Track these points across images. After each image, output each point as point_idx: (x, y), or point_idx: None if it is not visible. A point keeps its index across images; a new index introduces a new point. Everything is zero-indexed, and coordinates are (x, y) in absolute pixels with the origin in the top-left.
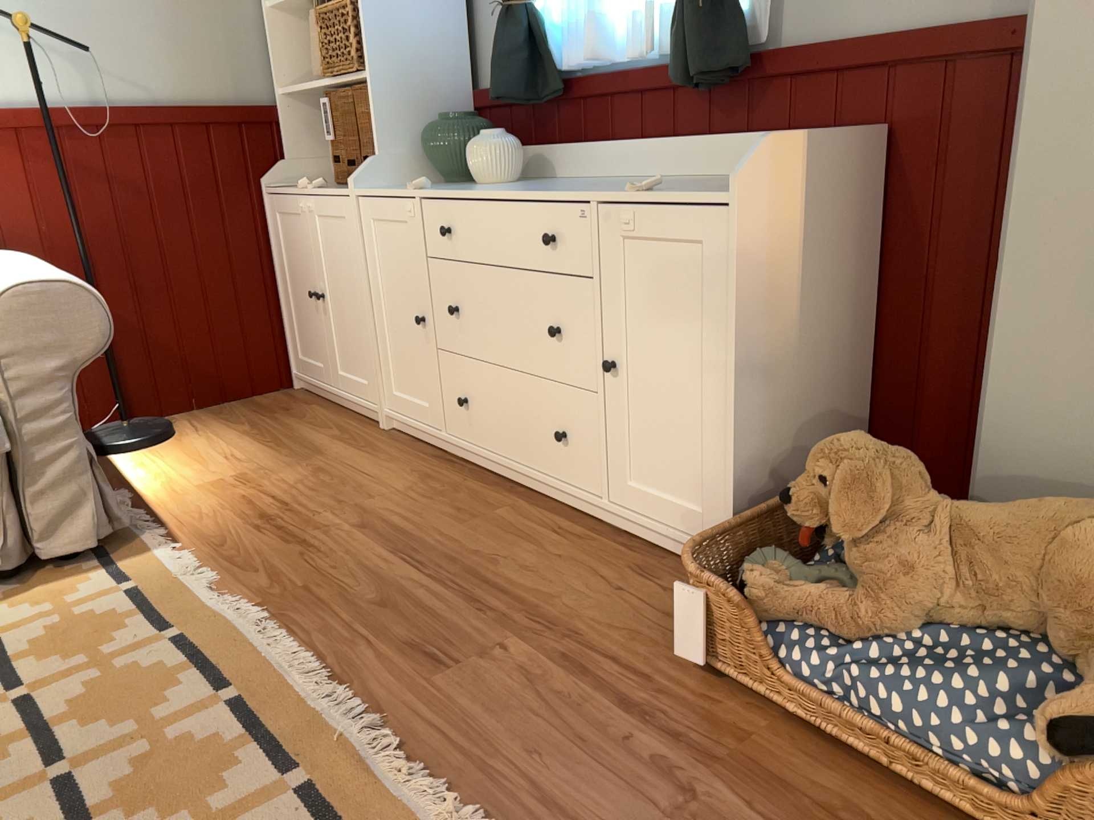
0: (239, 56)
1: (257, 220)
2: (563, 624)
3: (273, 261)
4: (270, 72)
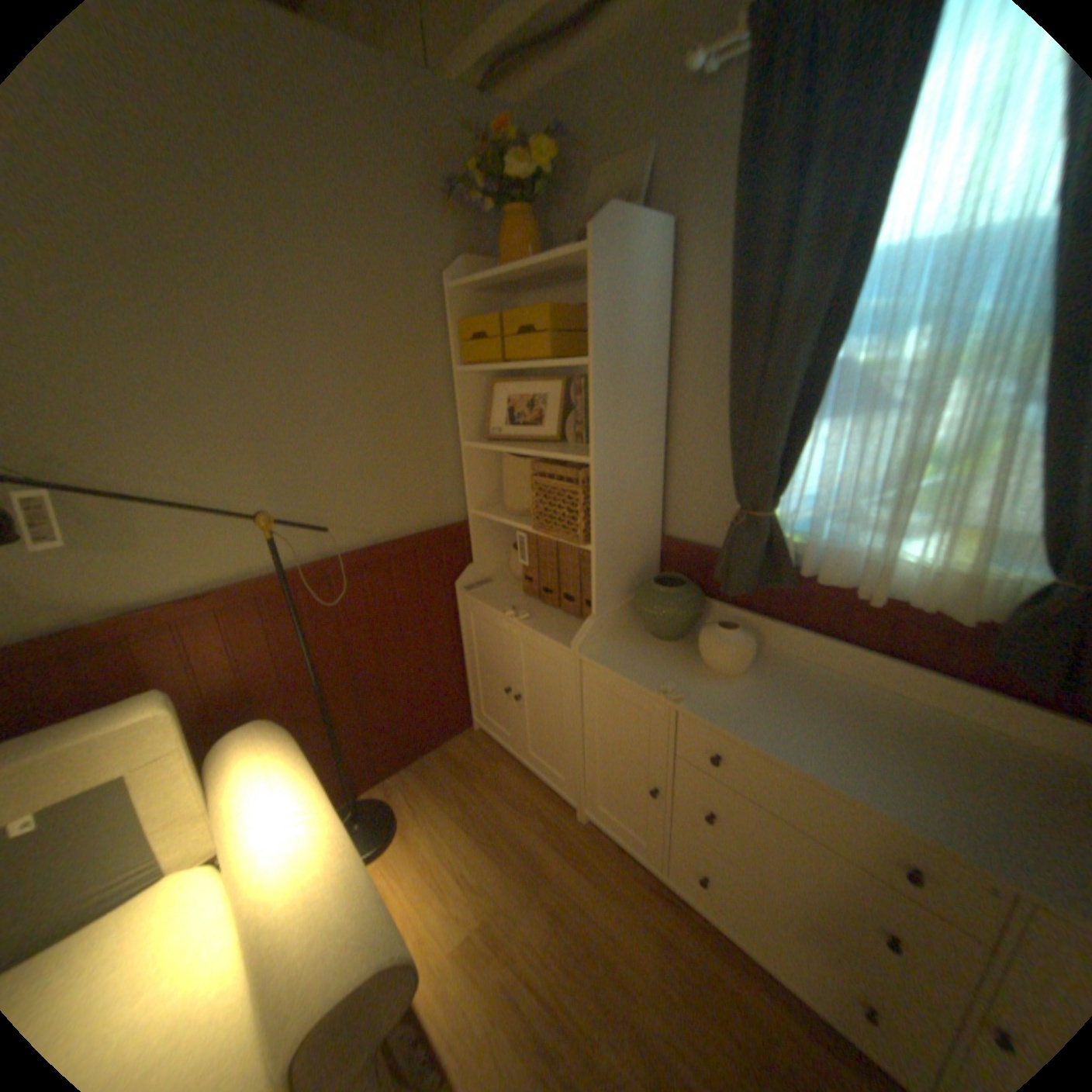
0: (441, 483)
1: (450, 610)
2: None
3: (462, 639)
4: (463, 490)
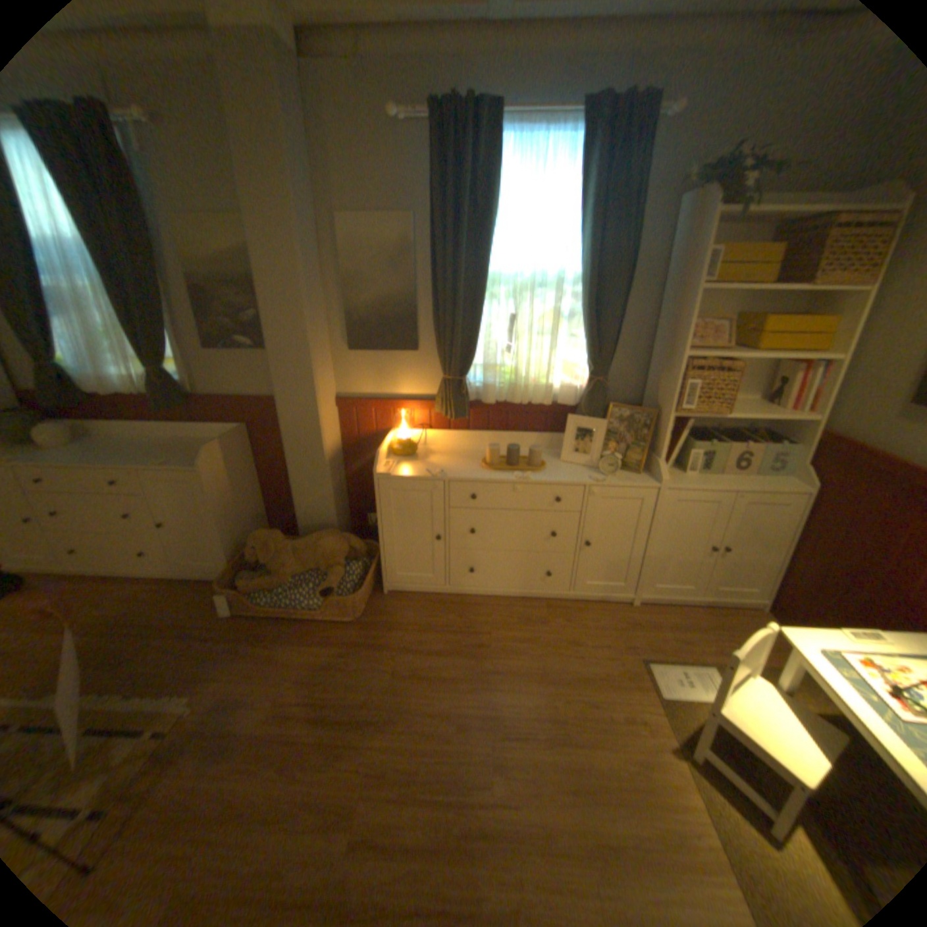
0: None
1: None
2: (170, 627)
3: None
4: None
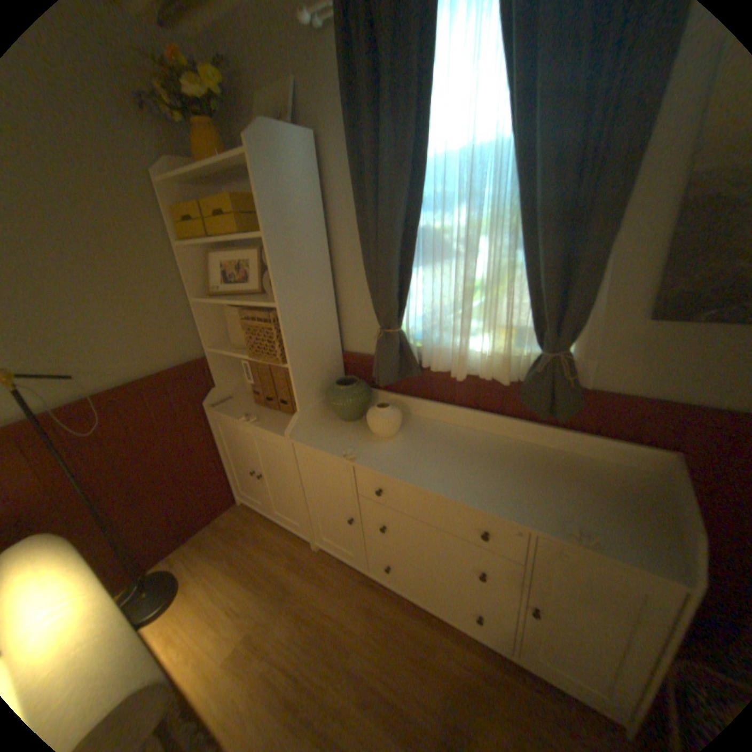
0: (177, 331)
1: (202, 424)
2: None
3: (215, 443)
4: (197, 335)
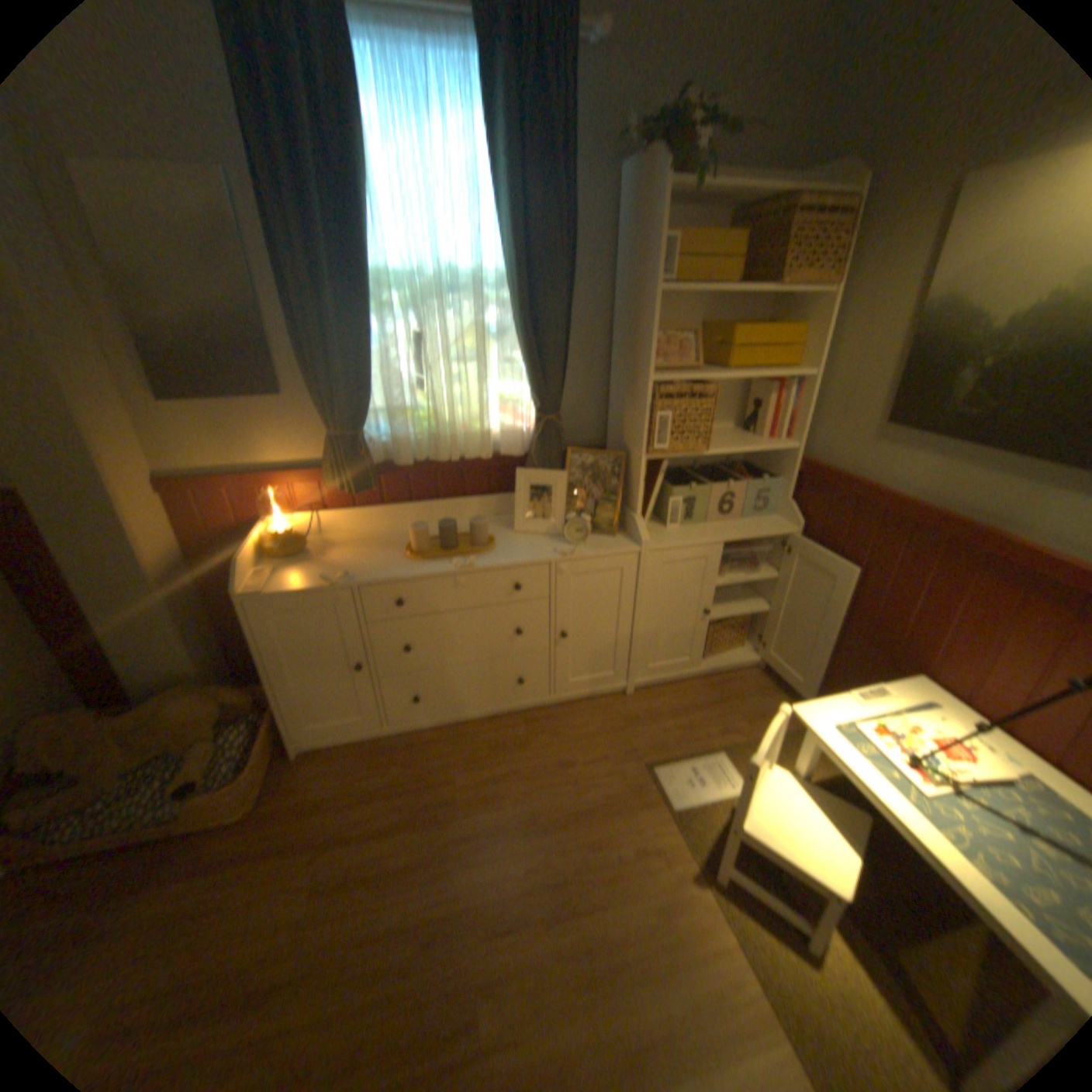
0: None
1: None
2: None
3: None
4: None
